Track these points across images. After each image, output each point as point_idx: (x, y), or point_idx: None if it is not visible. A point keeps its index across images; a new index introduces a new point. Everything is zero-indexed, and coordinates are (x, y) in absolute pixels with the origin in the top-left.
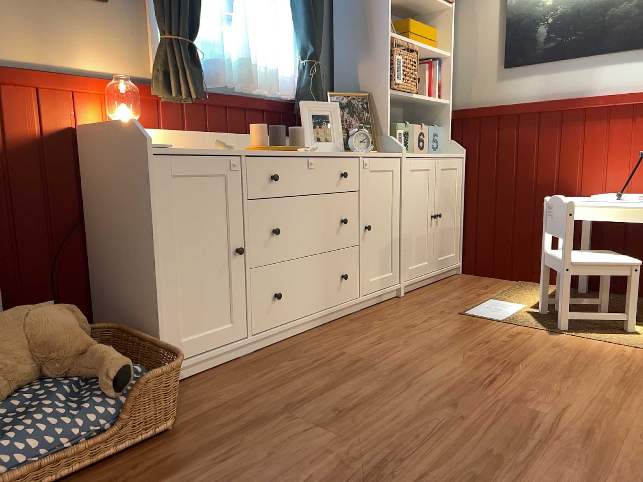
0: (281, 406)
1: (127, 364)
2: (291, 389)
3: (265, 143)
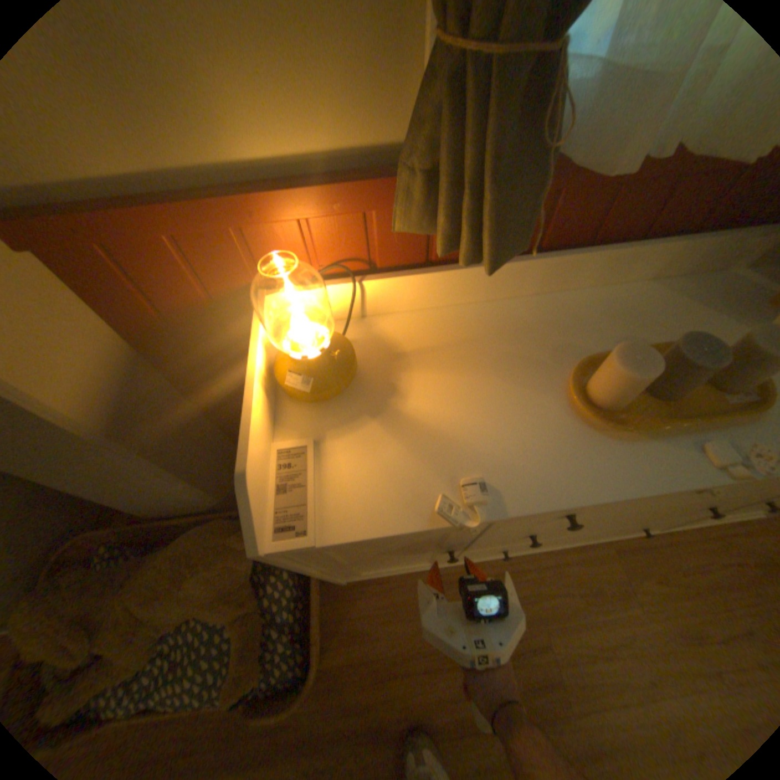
0: (415, 722)
1: (250, 689)
2: (446, 690)
3: (630, 397)
